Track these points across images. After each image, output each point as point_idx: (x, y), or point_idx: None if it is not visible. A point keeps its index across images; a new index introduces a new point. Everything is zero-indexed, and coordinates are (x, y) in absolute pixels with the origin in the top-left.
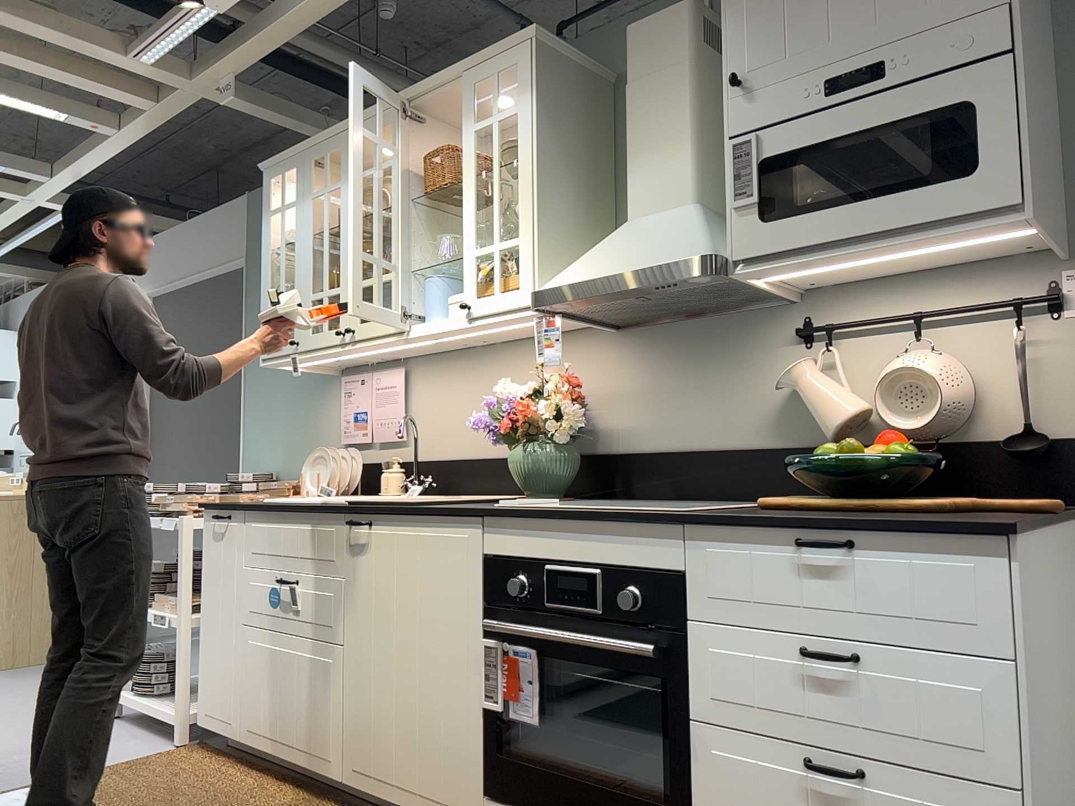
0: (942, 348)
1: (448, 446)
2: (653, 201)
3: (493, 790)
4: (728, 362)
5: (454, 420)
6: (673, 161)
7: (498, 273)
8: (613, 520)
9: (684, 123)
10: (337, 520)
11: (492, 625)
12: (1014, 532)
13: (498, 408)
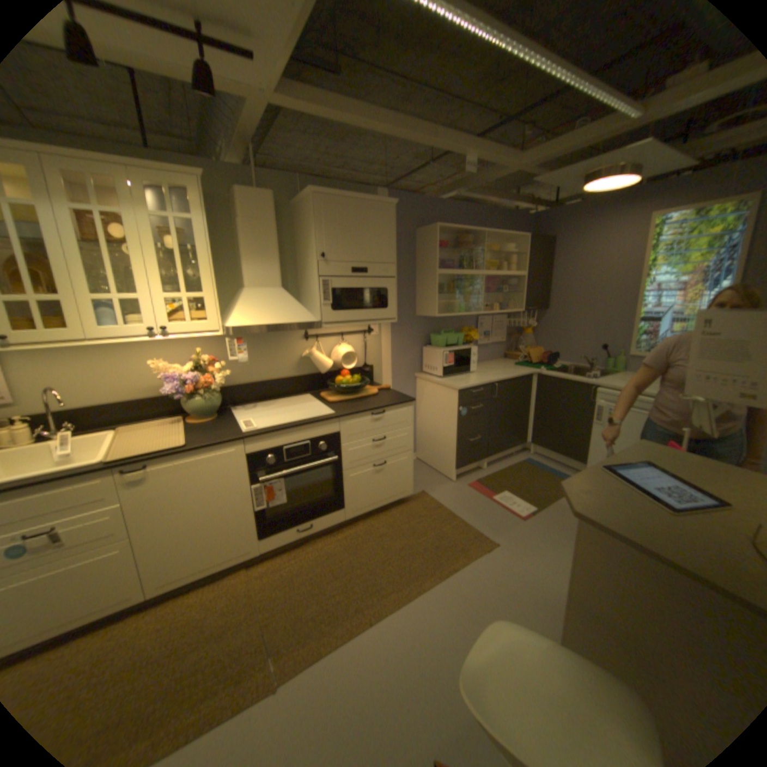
0: (346, 343)
1: (74, 399)
2: (261, 282)
3: (263, 535)
4: (277, 346)
5: (77, 382)
6: (271, 267)
7: (182, 310)
8: (315, 423)
9: (275, 251)
10: (104, 474)
11: (255, 479)
12: (415, 401)
13: (169, 378)
